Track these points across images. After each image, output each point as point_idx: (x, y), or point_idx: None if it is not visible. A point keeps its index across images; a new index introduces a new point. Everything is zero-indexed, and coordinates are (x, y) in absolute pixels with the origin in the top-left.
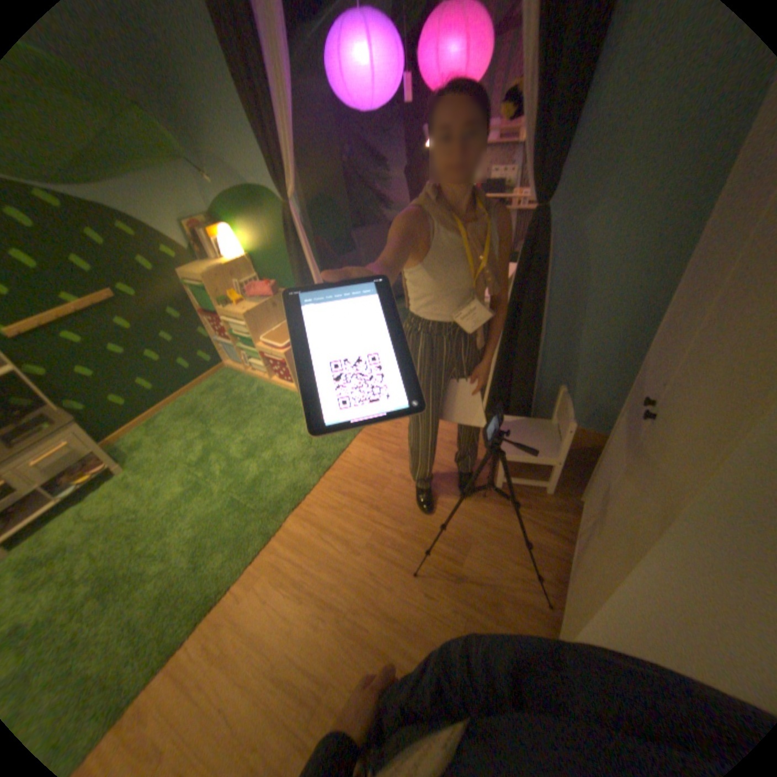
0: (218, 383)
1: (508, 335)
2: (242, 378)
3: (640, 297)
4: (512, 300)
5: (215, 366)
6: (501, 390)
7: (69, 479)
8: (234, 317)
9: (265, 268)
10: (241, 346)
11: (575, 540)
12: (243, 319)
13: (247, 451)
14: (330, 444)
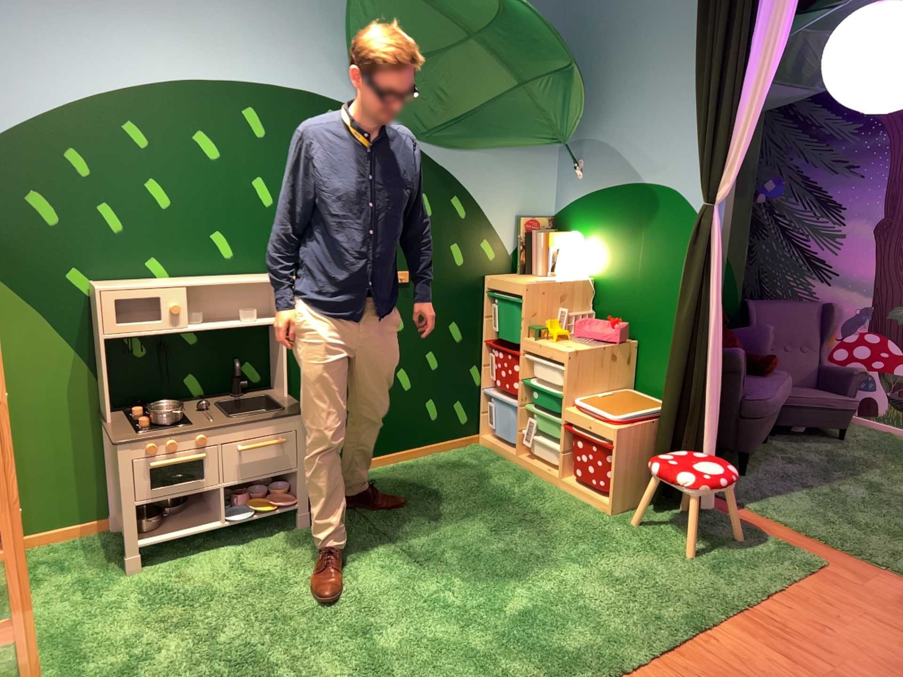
0: (468, 461)
1: None
2: (508, 465)
3: None
4: None
5: (468, 437)
6: None
7: (249, 501)
8: (552, 354)
9: (615, 302)
10: (533, 409)
11: None
12: (568, 360)
13: (513, 568)
14: (677, 610)
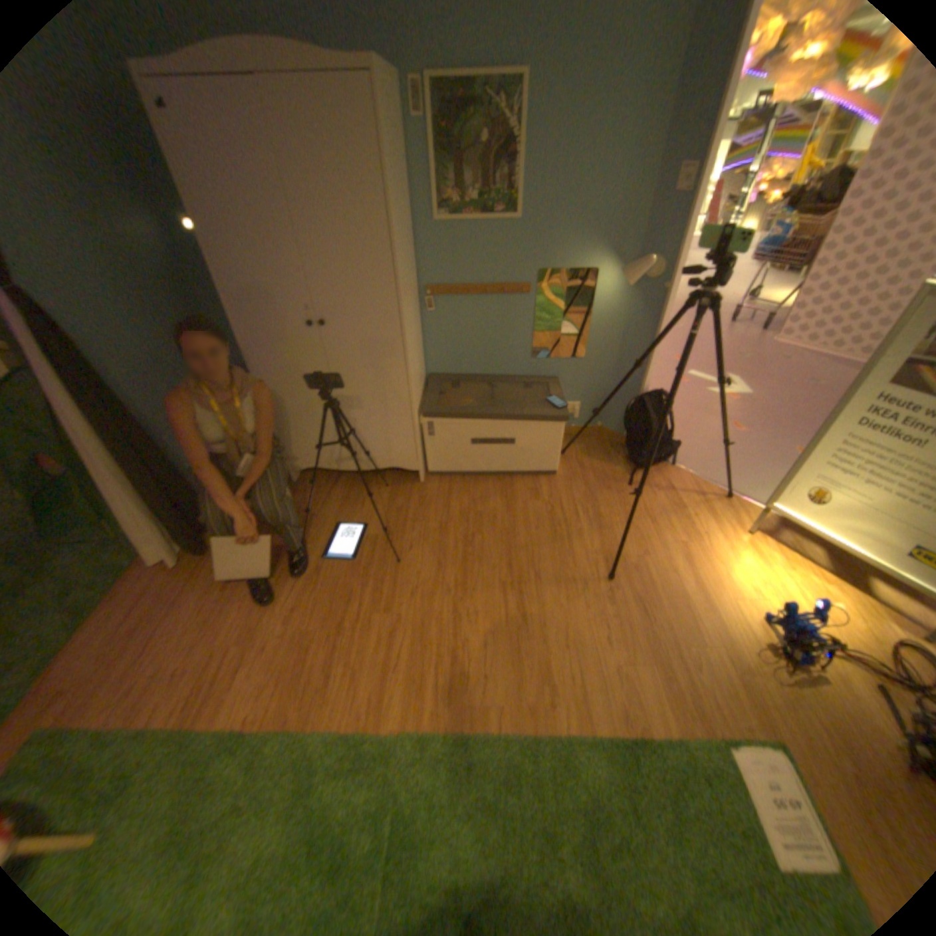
0: None
1: (107, 453)
2: None
3: (136, 343)
4: (77, 410)
5: None
6: (155, 519)
7: None
8: None
9: None
10: None
11: (330, 482)
12: None
13: None
14: (220, 769)
